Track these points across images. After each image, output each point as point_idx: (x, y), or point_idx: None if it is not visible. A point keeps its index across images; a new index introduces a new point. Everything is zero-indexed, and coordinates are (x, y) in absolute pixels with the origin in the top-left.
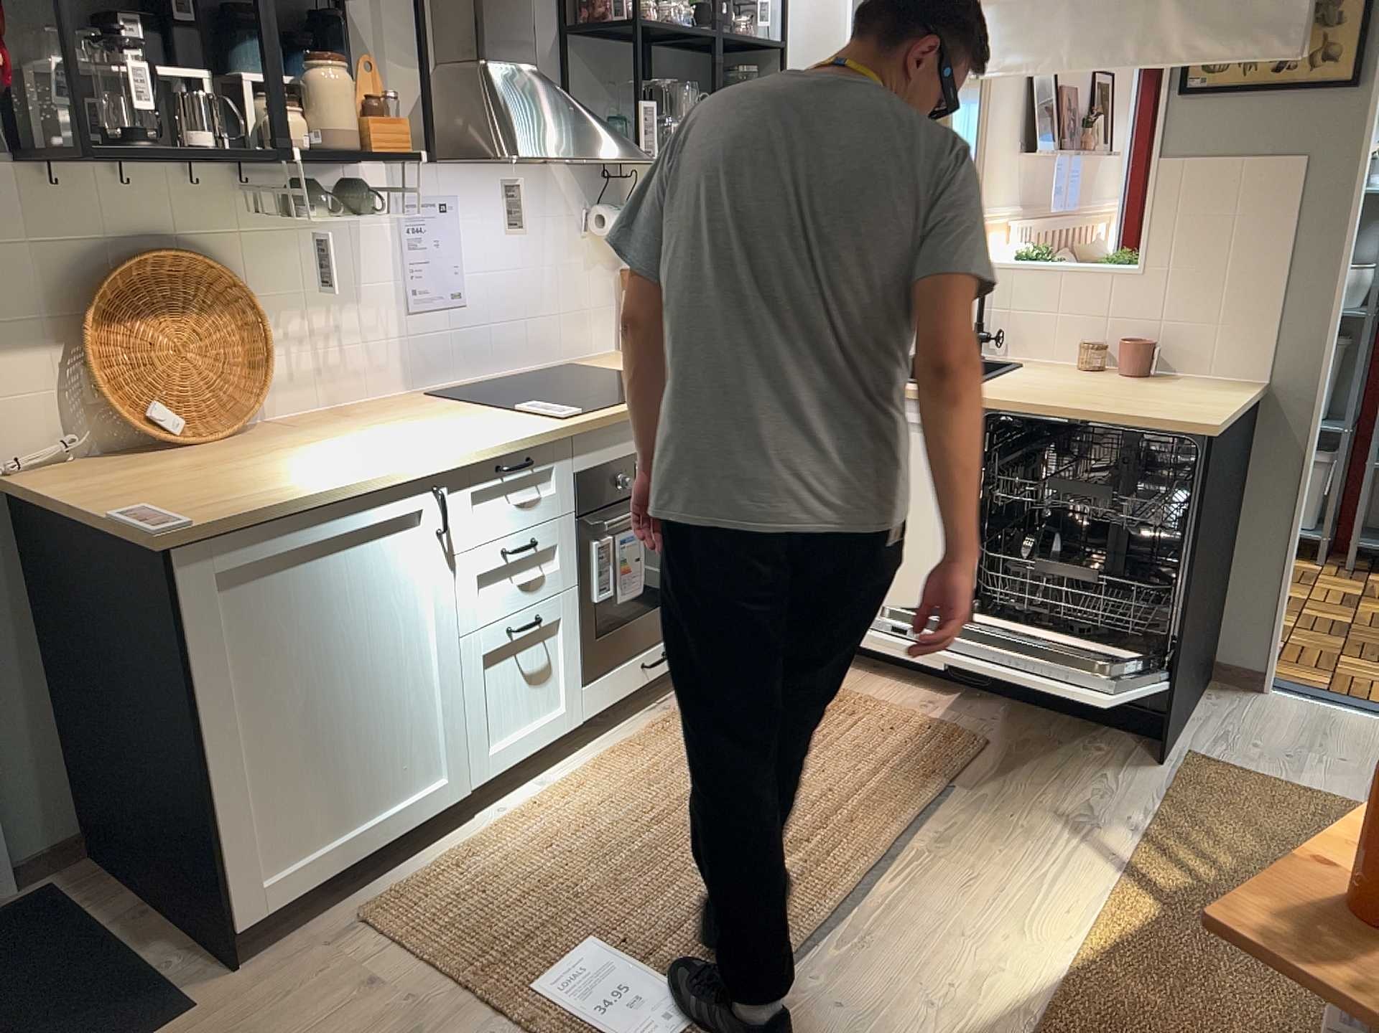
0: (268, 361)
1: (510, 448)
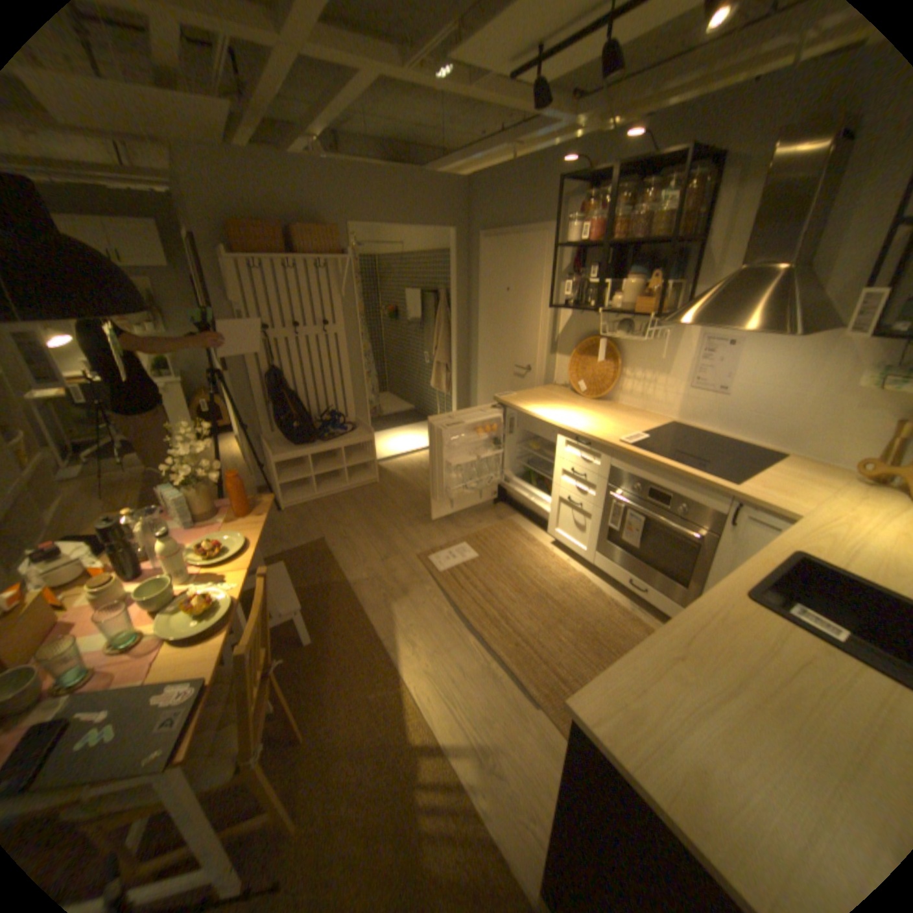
0: (615, 381)
1: (580, 433)
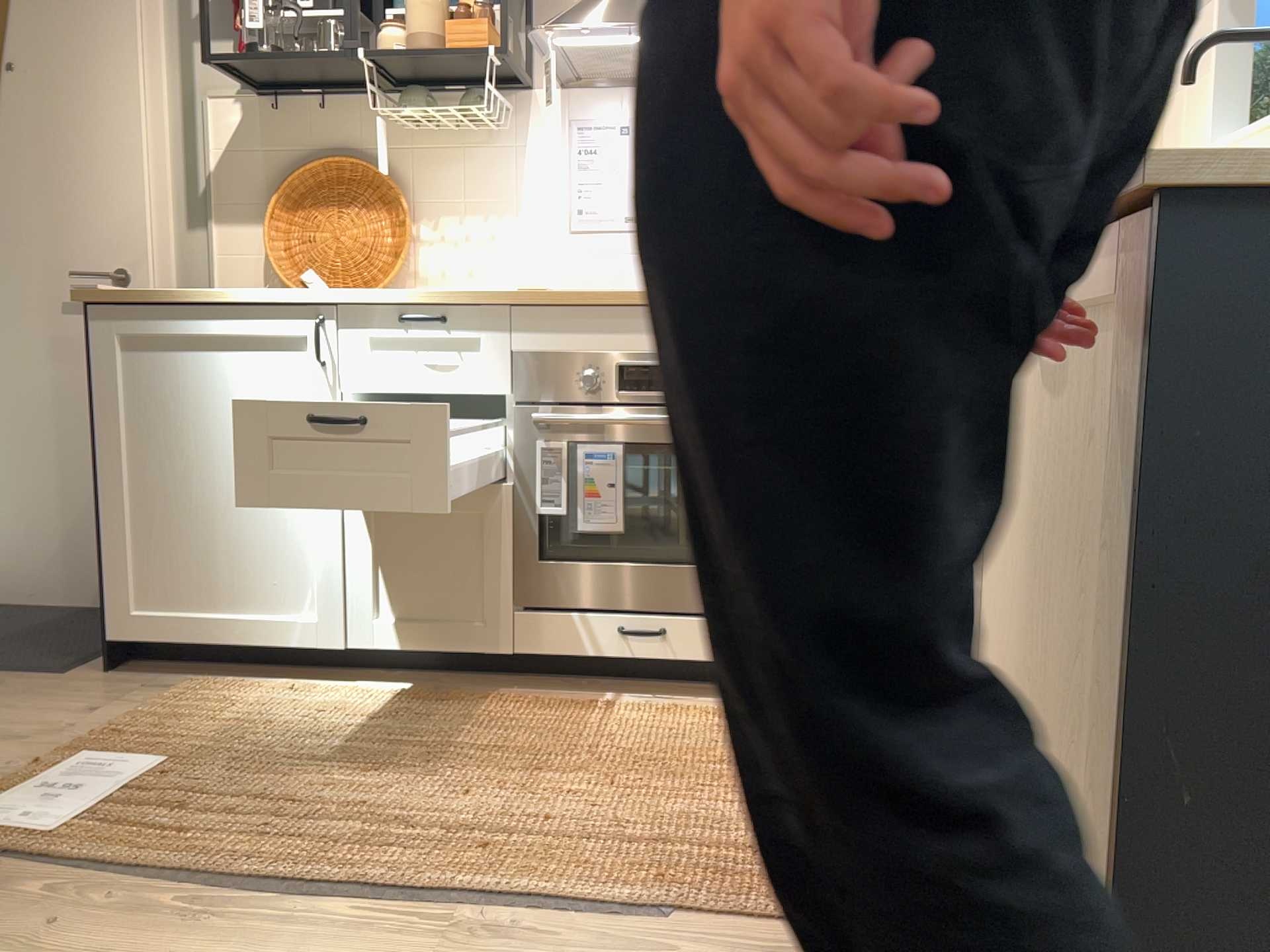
0: (401, 250)
1: (411, 299)
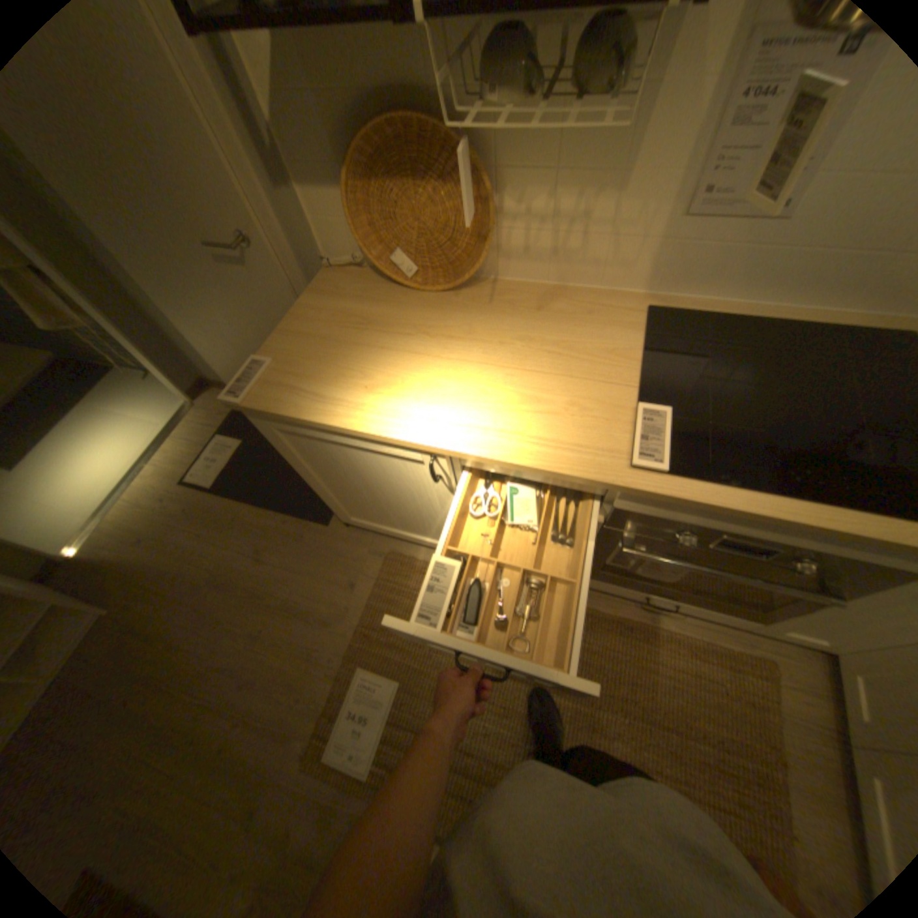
0: (487, 235)
1: (521, 467)
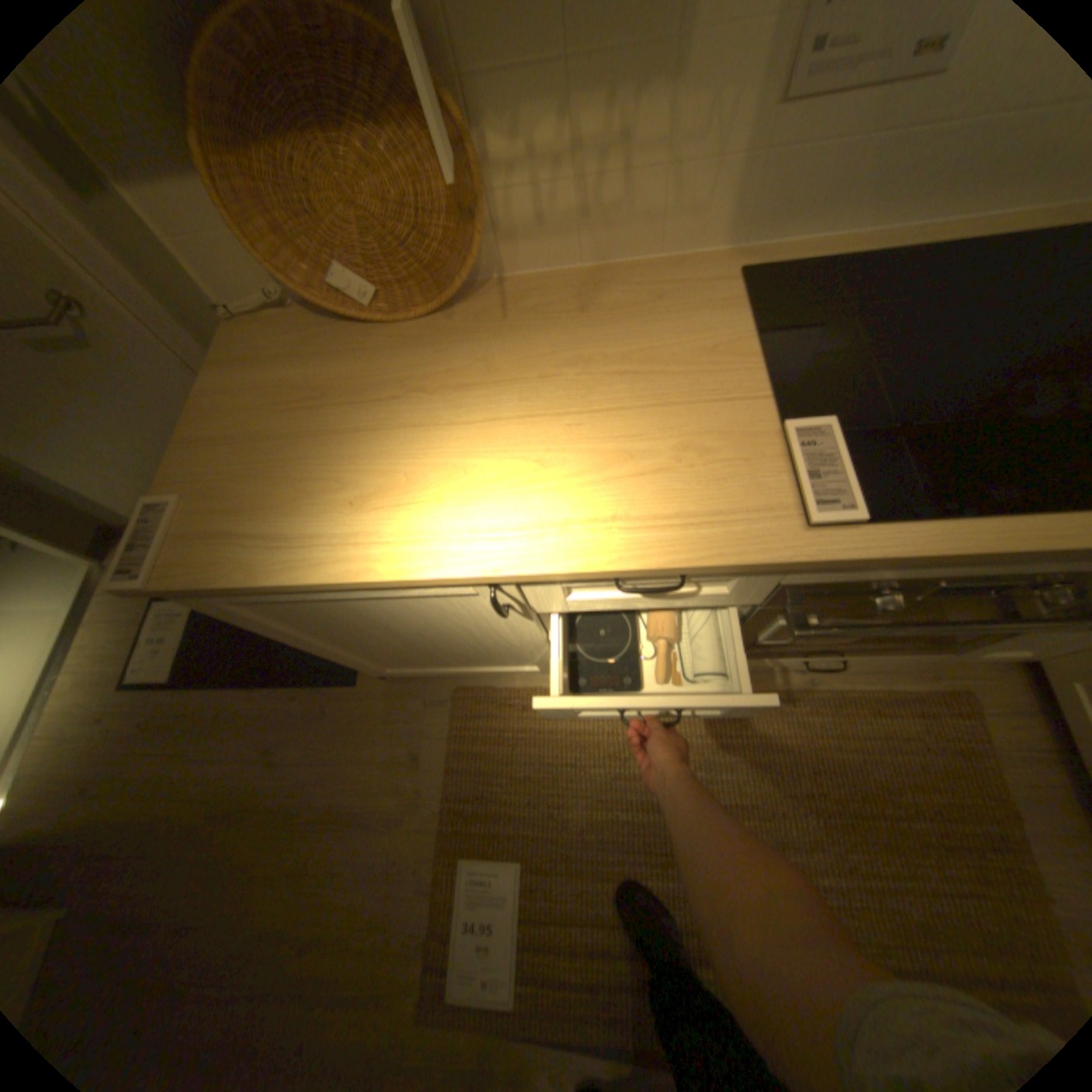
0: (475, 206)
1: (639, 571)
